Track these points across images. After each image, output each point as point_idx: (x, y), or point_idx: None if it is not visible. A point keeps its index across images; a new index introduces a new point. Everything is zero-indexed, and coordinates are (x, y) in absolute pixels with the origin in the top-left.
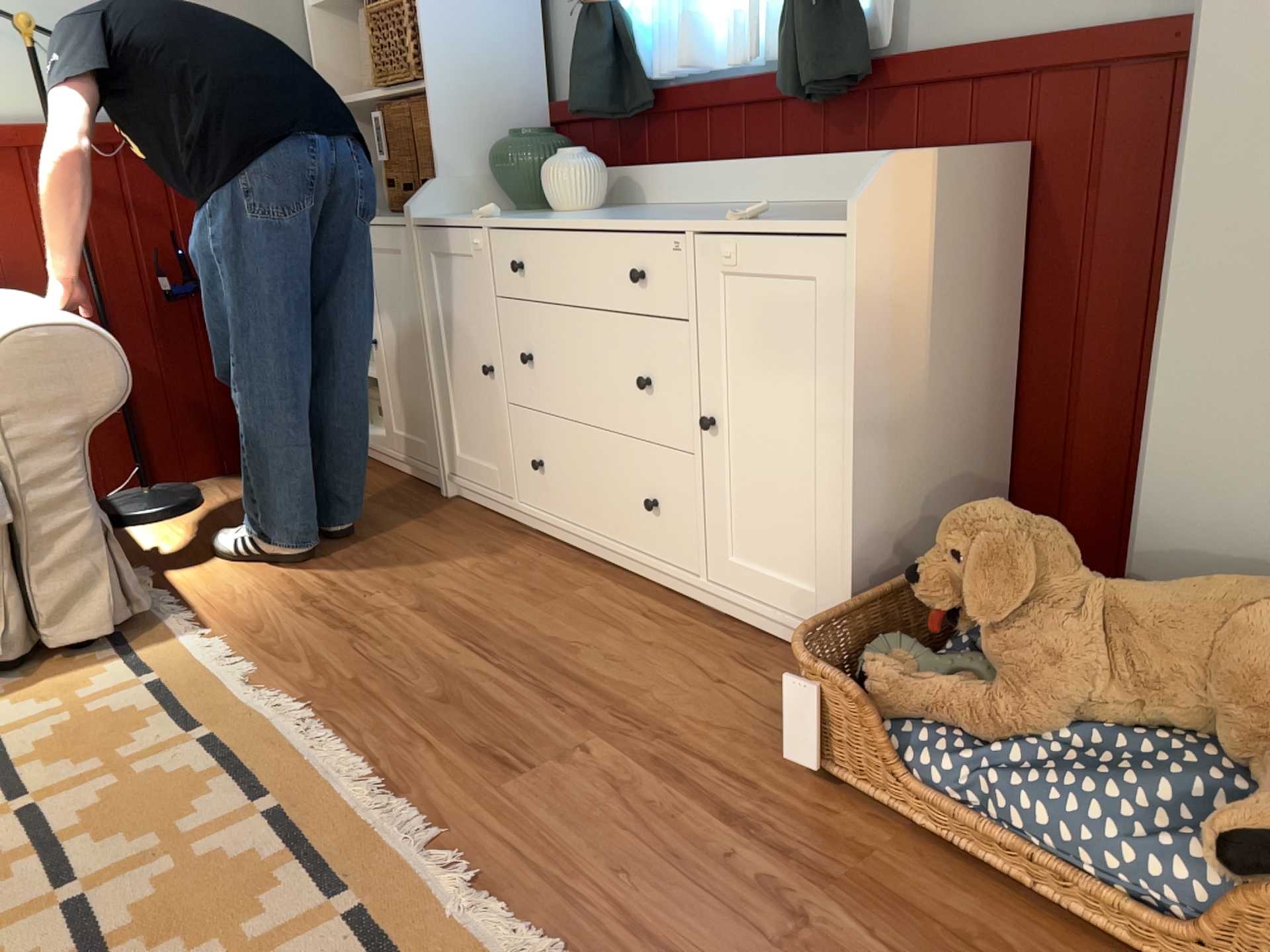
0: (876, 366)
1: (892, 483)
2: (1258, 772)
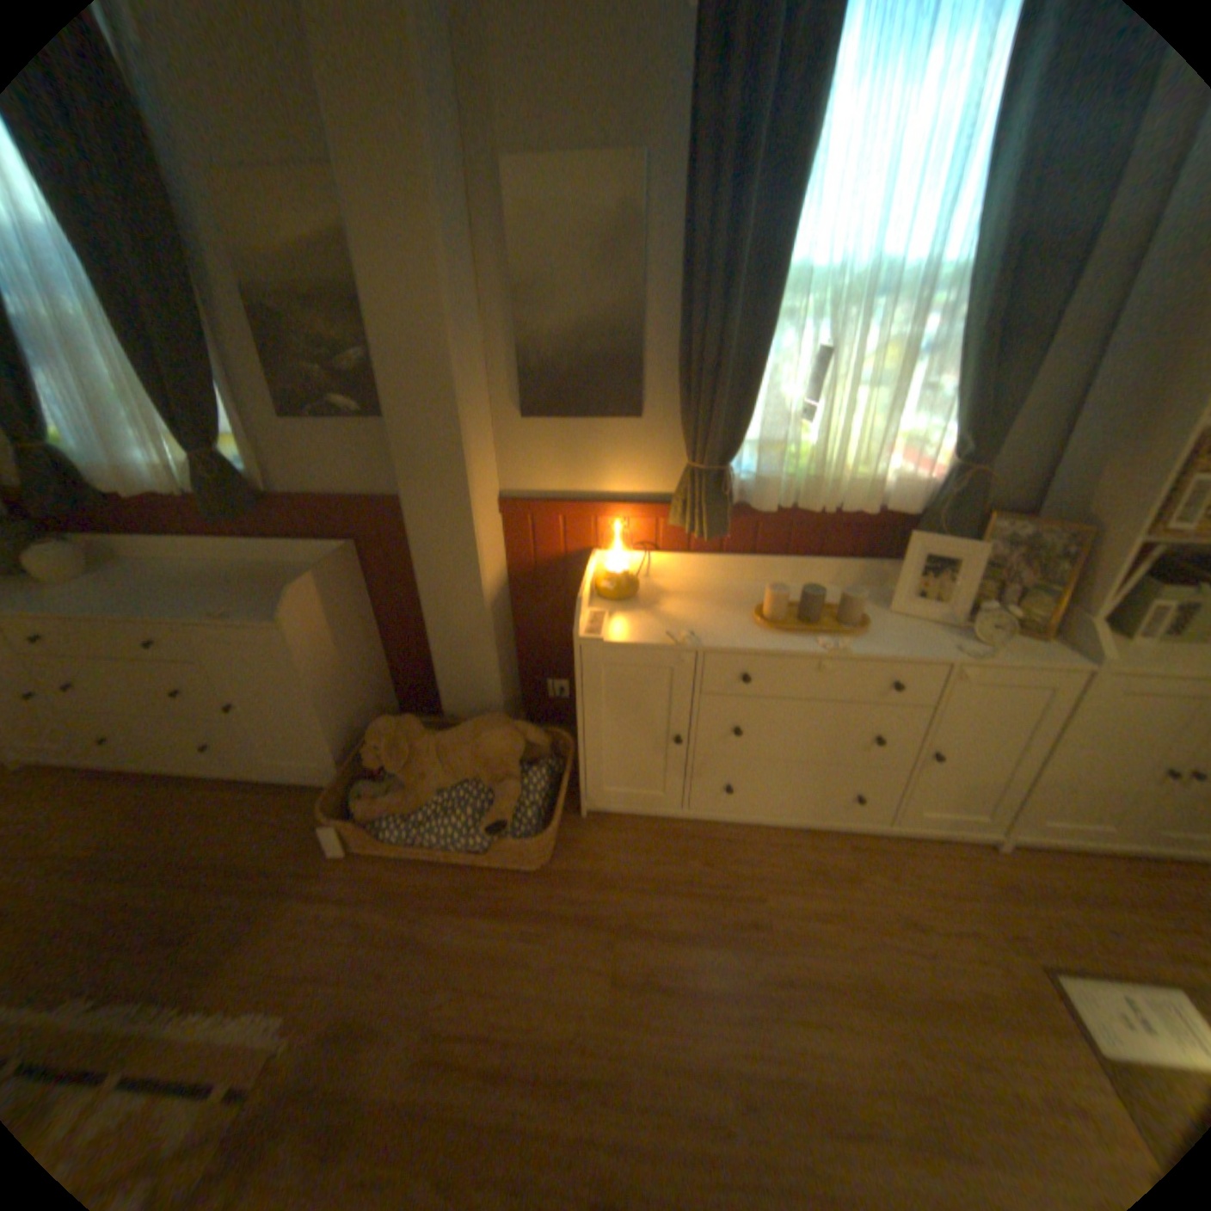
0: (313, 674)
1: (337, 711)
2: (493, 791)
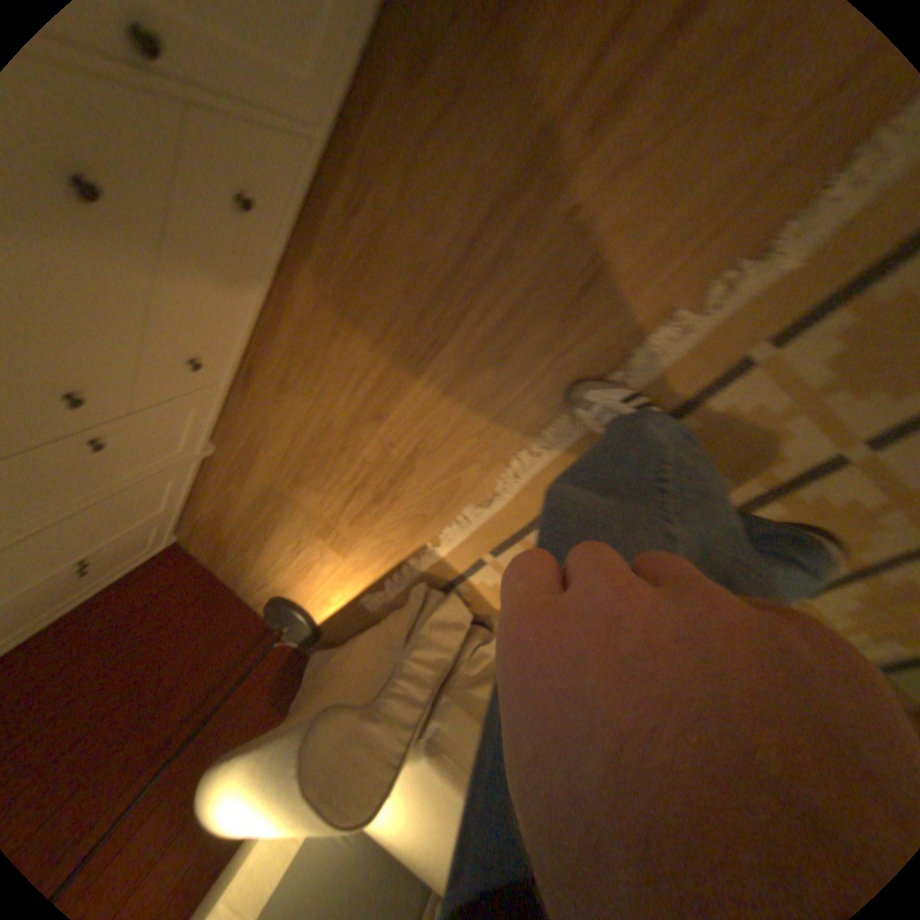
0: None
1: None
2: None
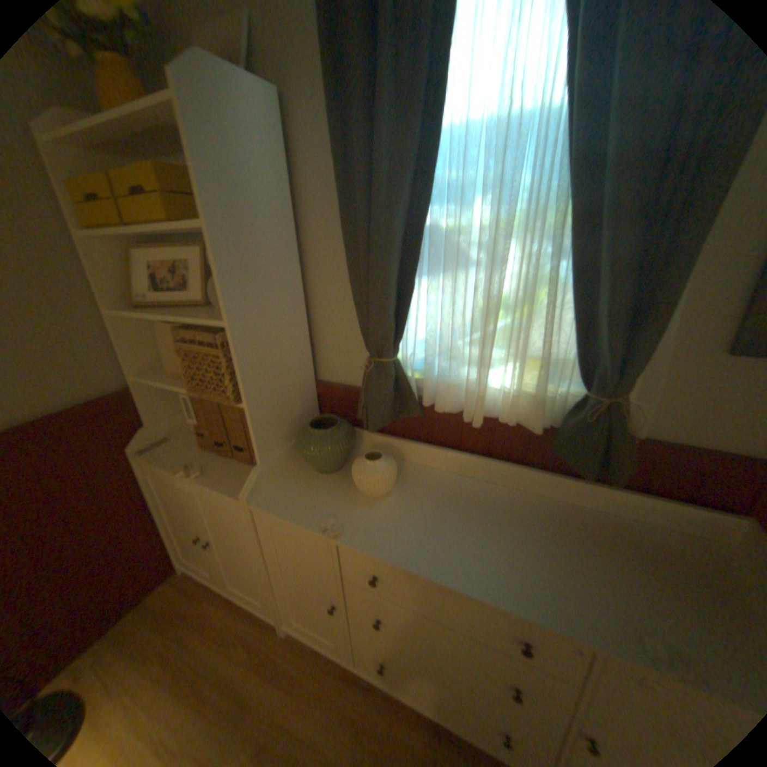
0: None
1: None
2: None
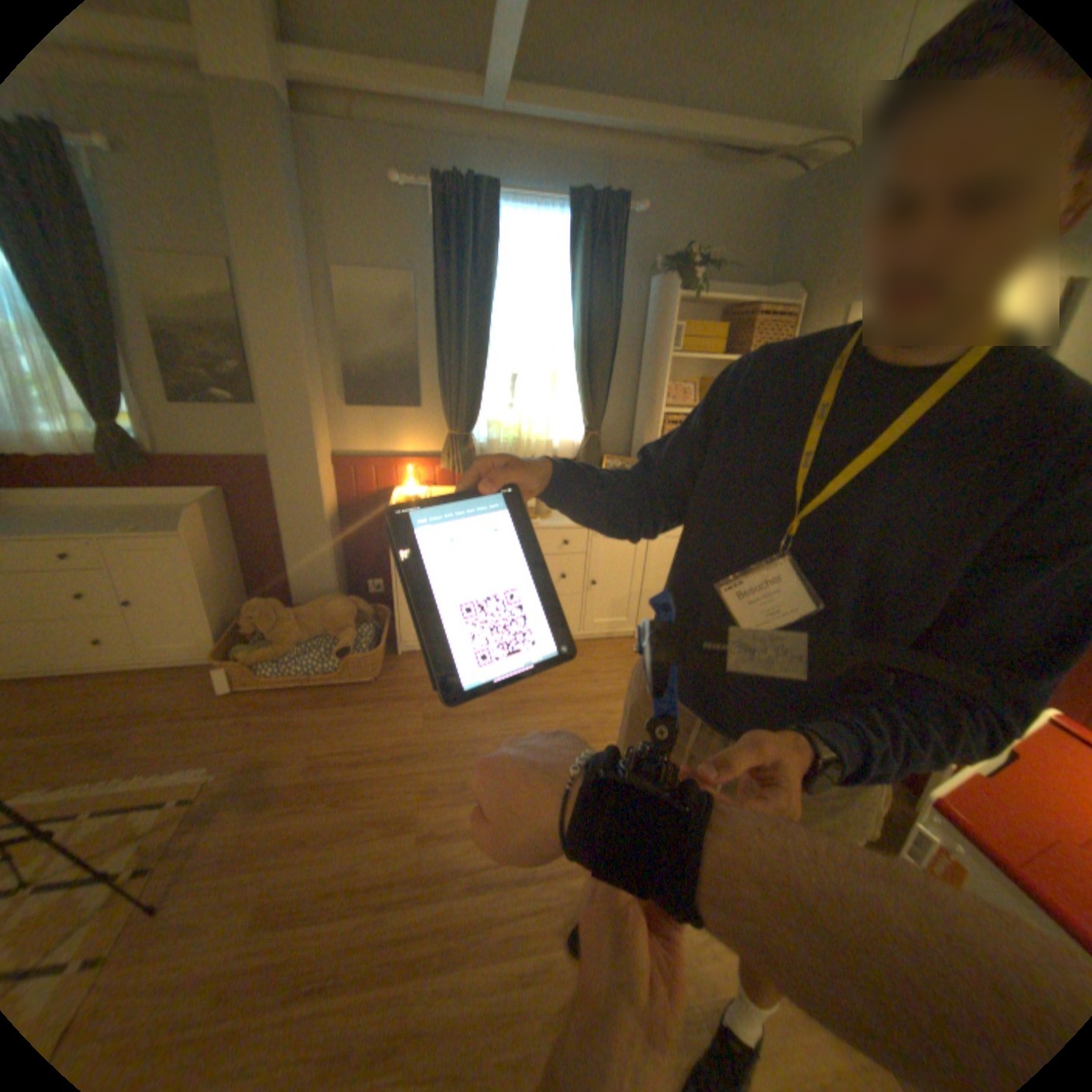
0: (200, 571)
1: (214, 603)
2: (337, 638)
